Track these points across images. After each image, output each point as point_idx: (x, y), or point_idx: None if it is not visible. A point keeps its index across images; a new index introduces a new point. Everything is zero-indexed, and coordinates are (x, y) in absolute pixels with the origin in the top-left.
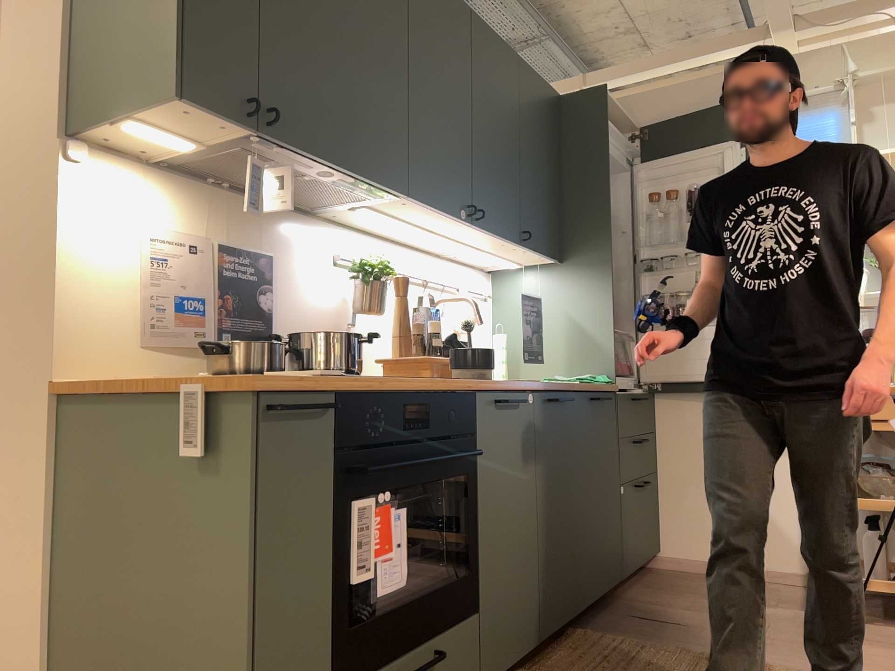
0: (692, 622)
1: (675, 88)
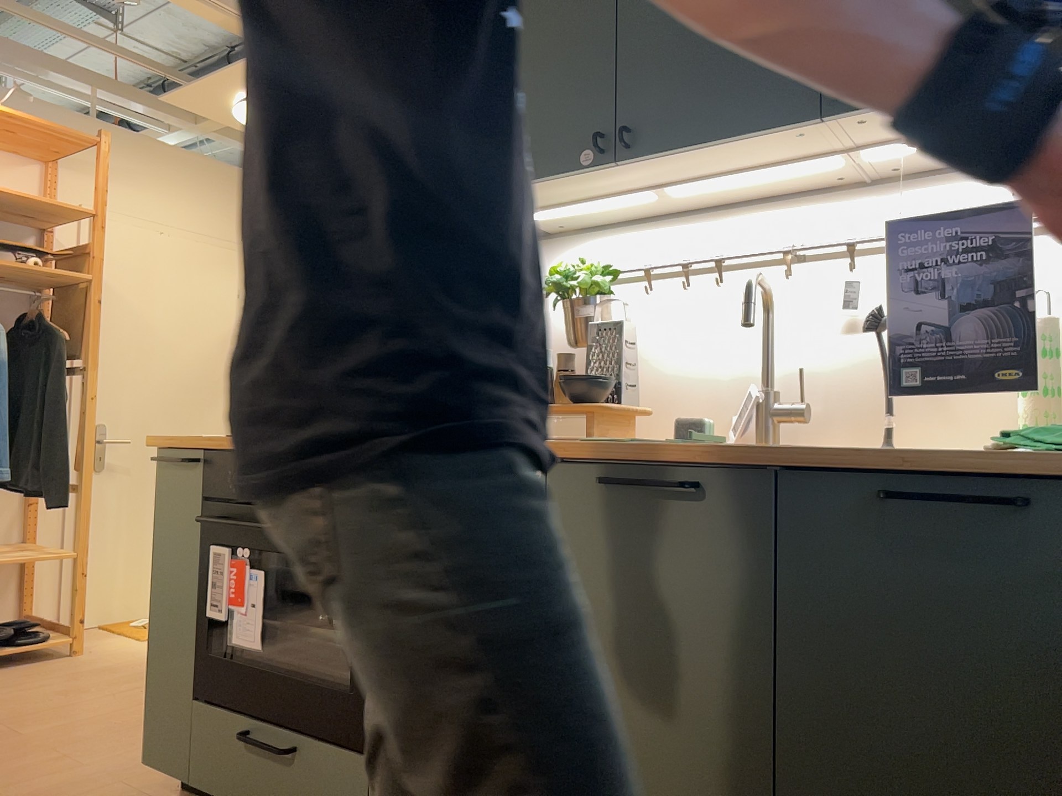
0: None
1: None
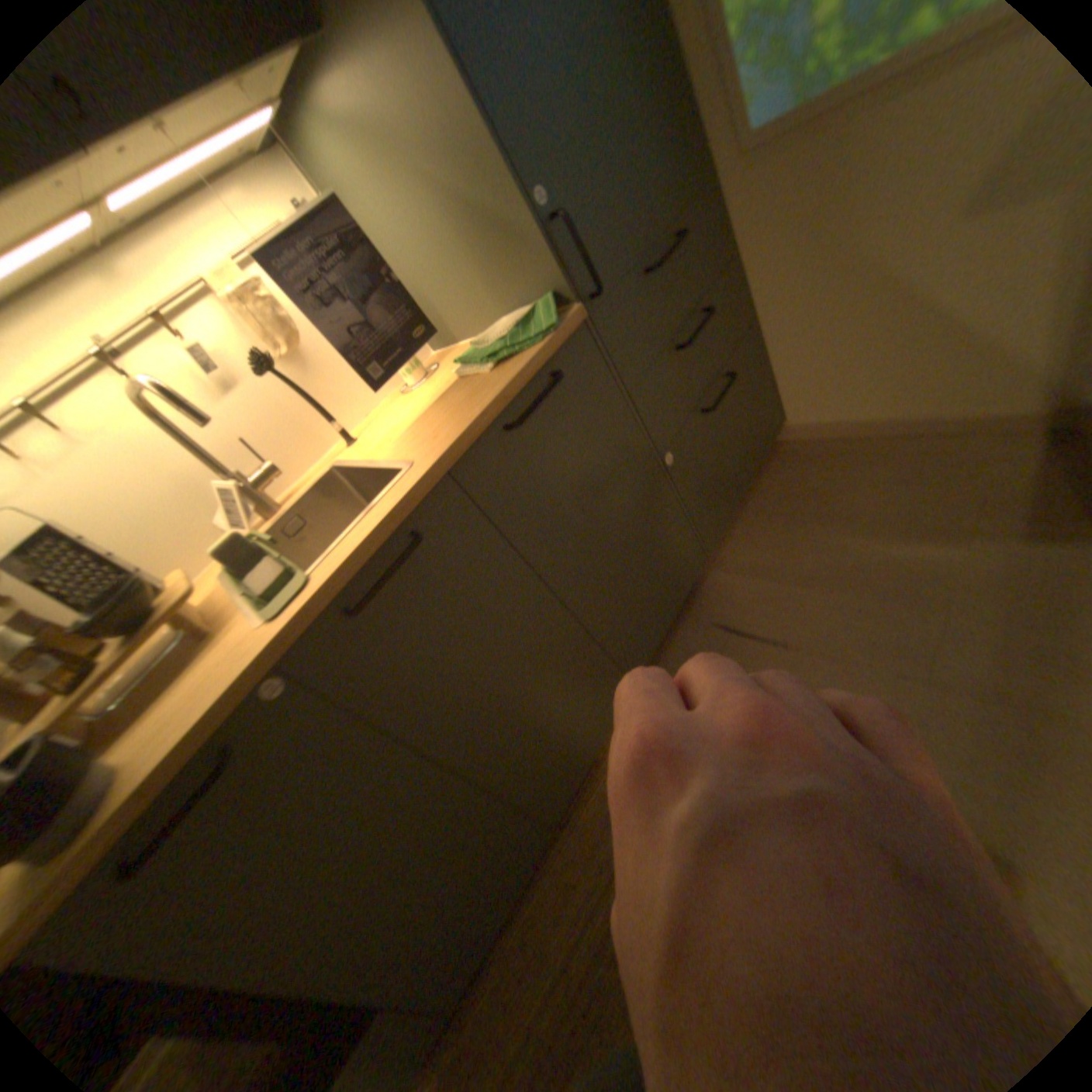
0: (805, 635)
1: None
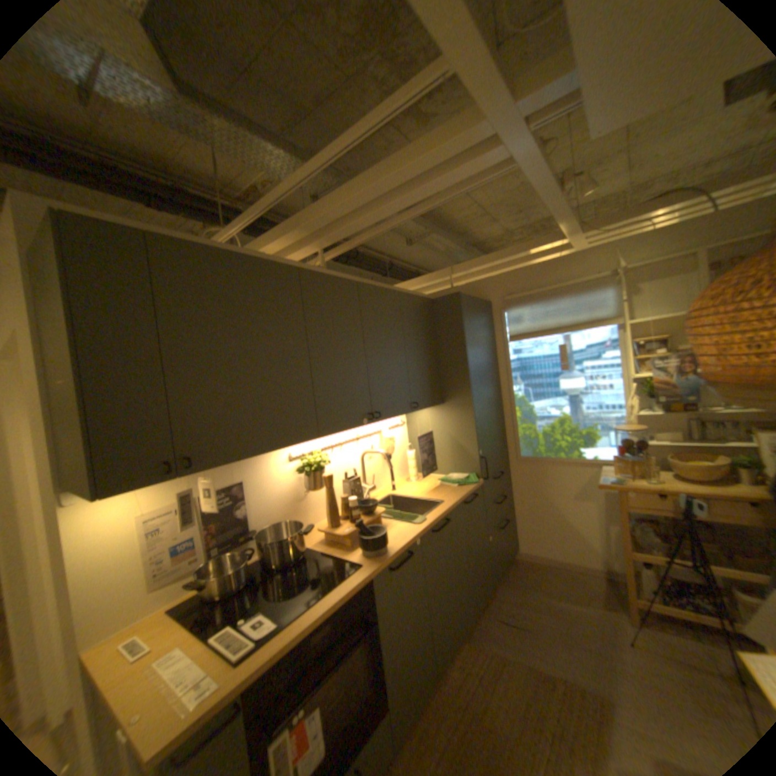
0: (535, 630)
1: (508, 273)
